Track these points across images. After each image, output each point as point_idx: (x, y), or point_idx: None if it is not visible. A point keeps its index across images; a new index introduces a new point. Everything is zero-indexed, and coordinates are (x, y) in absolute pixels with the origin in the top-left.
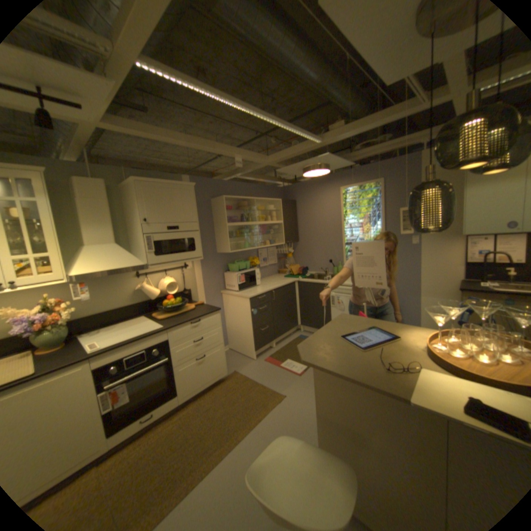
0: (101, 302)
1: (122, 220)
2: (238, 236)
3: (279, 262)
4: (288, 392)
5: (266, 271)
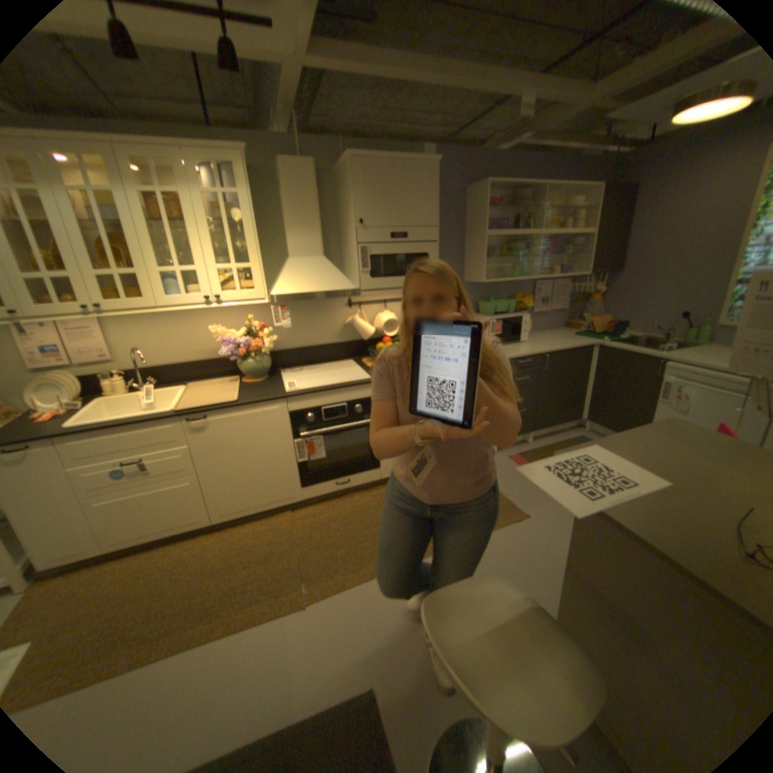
0: (307, 334)
1: (335, 223)
2: (504, 255)
3: (574, 308)
4: (537, 512)
5: (544, 321)
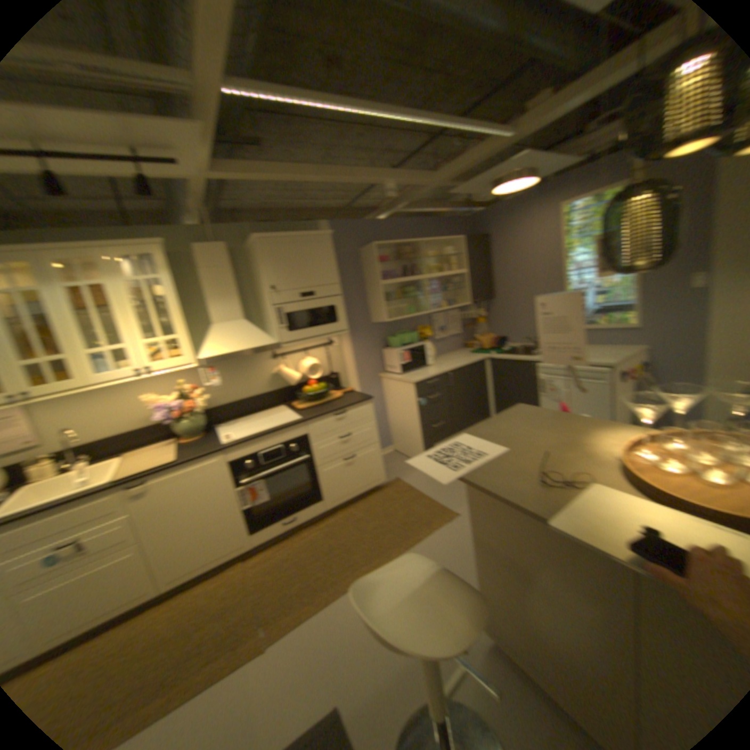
0: (234, 388)
1: (248, 289)
2: (397, 298)
3: (465, 331)
4: (463, 509)
5: (444, 345)
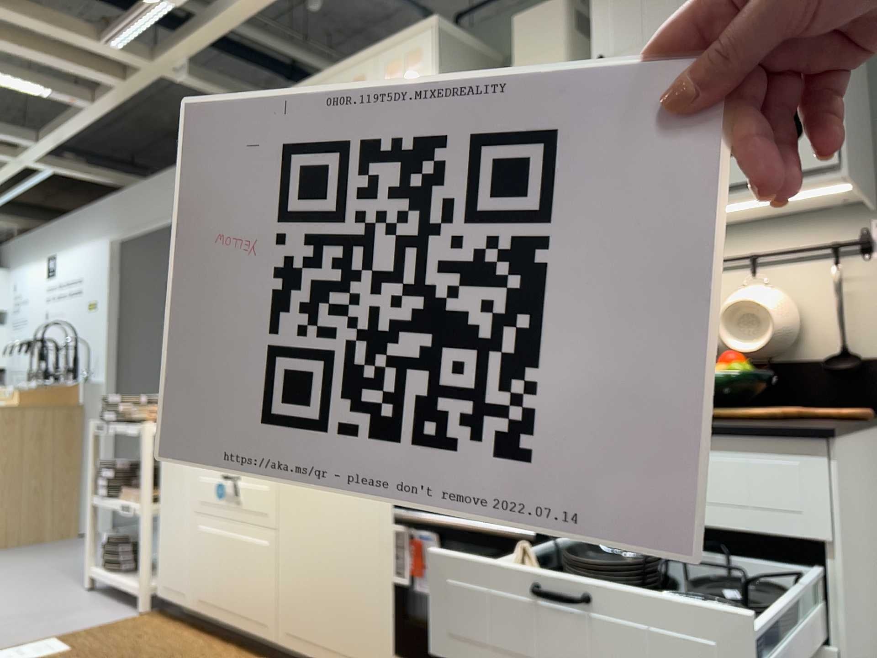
0: None
1: None
2: None
3: None
4: None
5: None
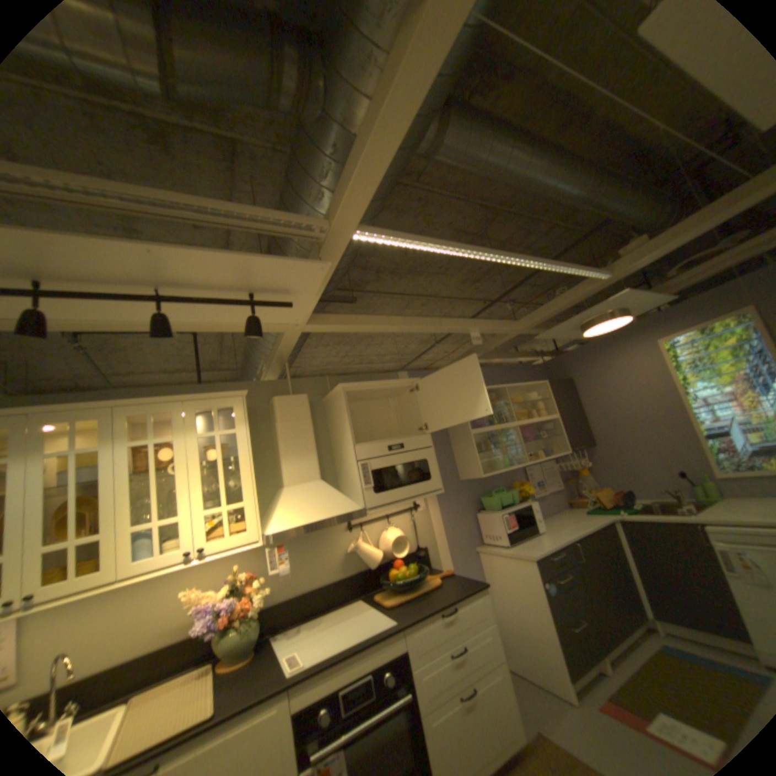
0: (301, 575)
1: (327, 445)
2: (490, 449)
3: (568, 488)
4: None
5: (547, 506)
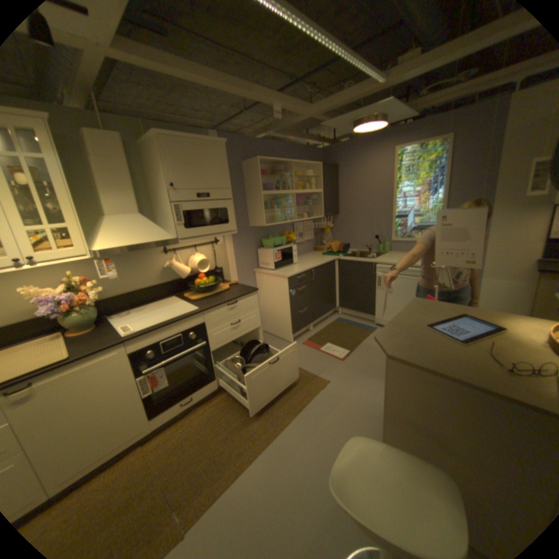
0: (128, 280)
1: (144, 185)
2: (273, 207)
3: (316, 238)
4: (332, 377)
5: (302, 248)
